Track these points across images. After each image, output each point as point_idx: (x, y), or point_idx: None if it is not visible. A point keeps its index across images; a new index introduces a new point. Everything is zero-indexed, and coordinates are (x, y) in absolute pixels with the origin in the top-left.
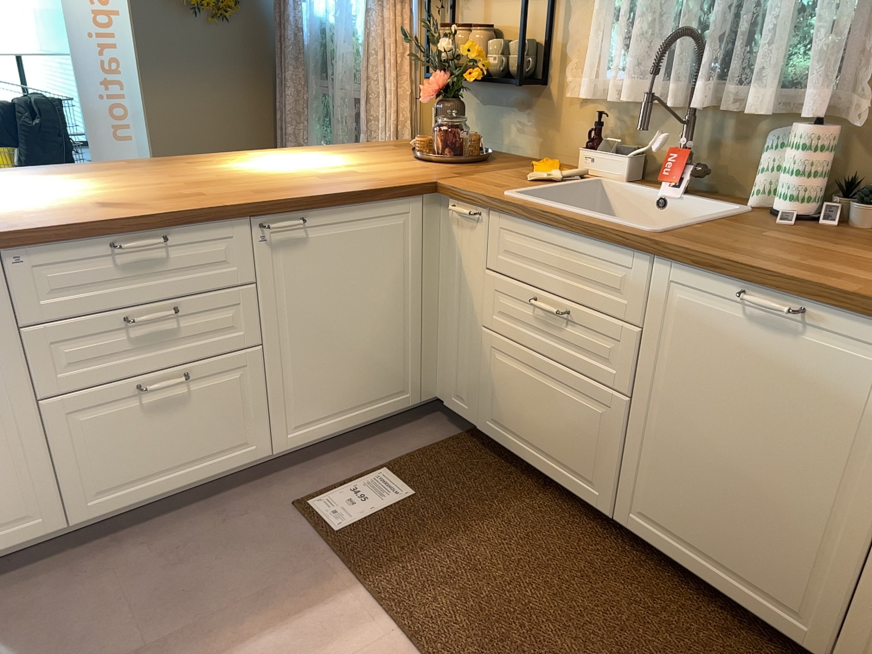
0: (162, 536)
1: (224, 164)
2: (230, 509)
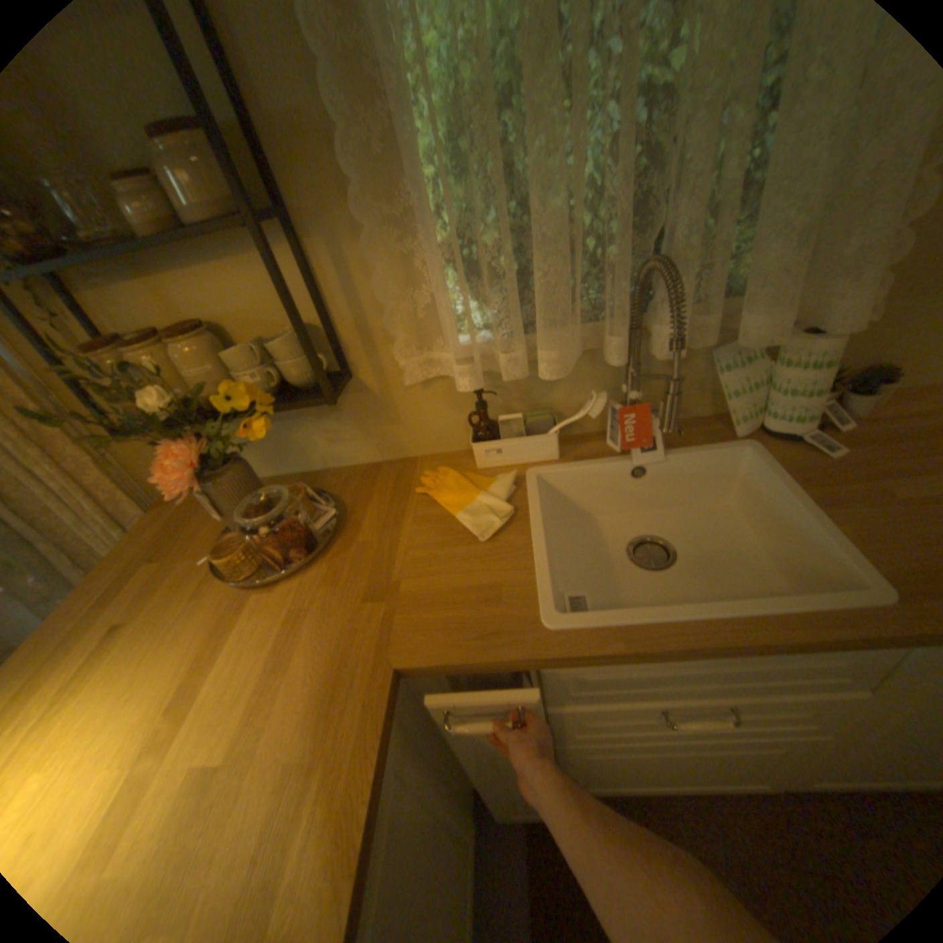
0: None
1: None
2: None
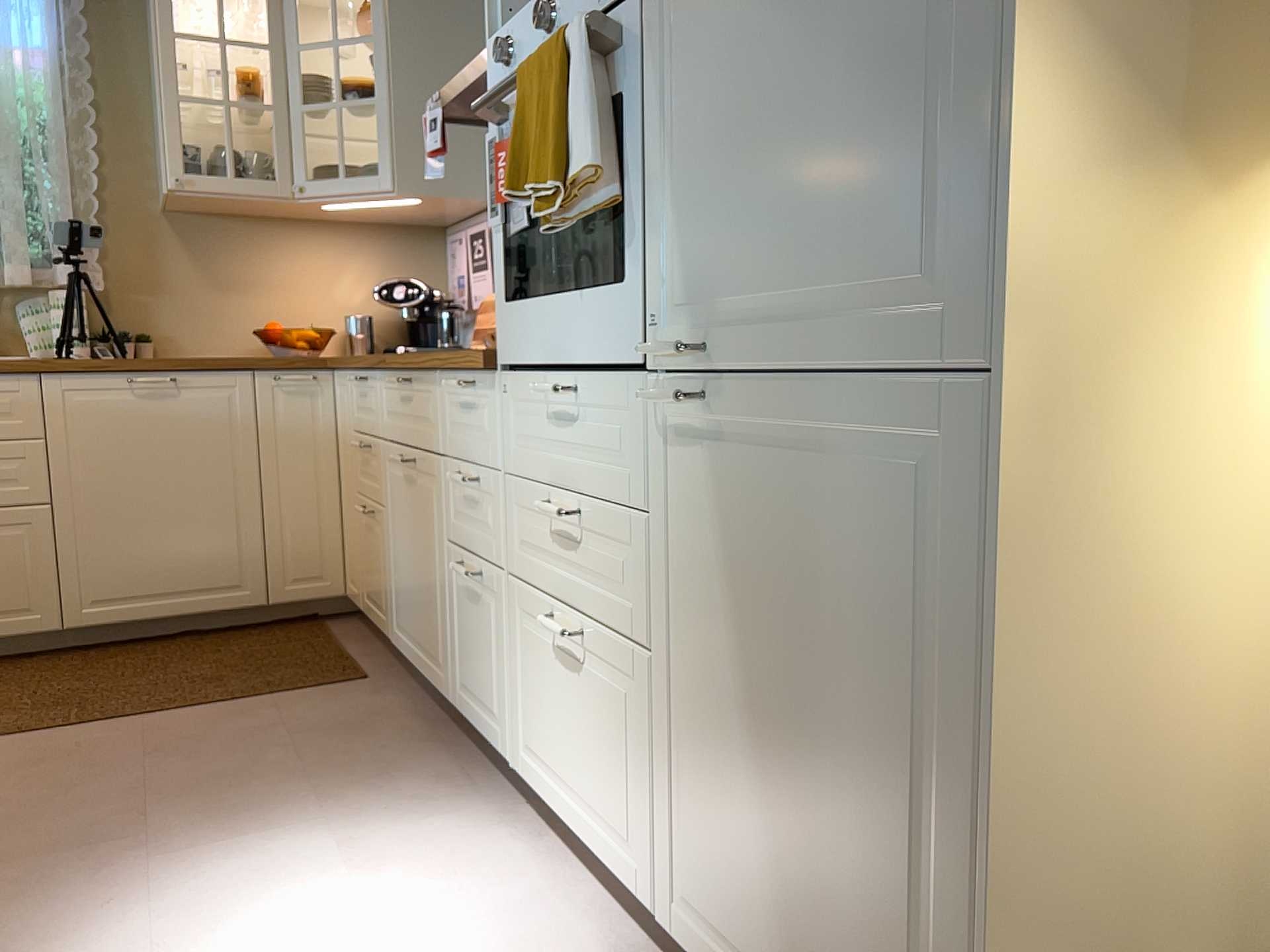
0: None
1: None
2: None
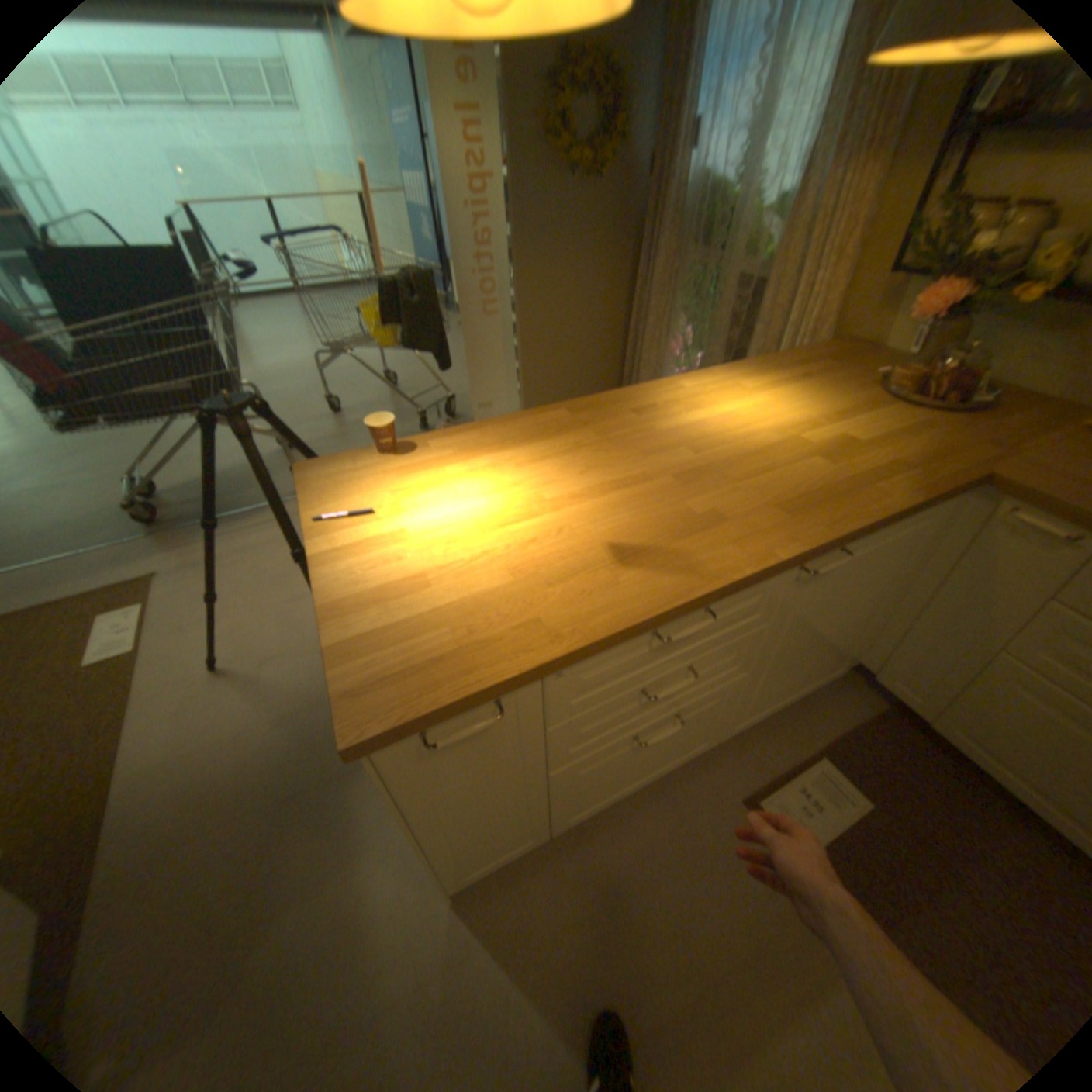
0: (626, 836)
1: (674, 413)
2: (682, 803)
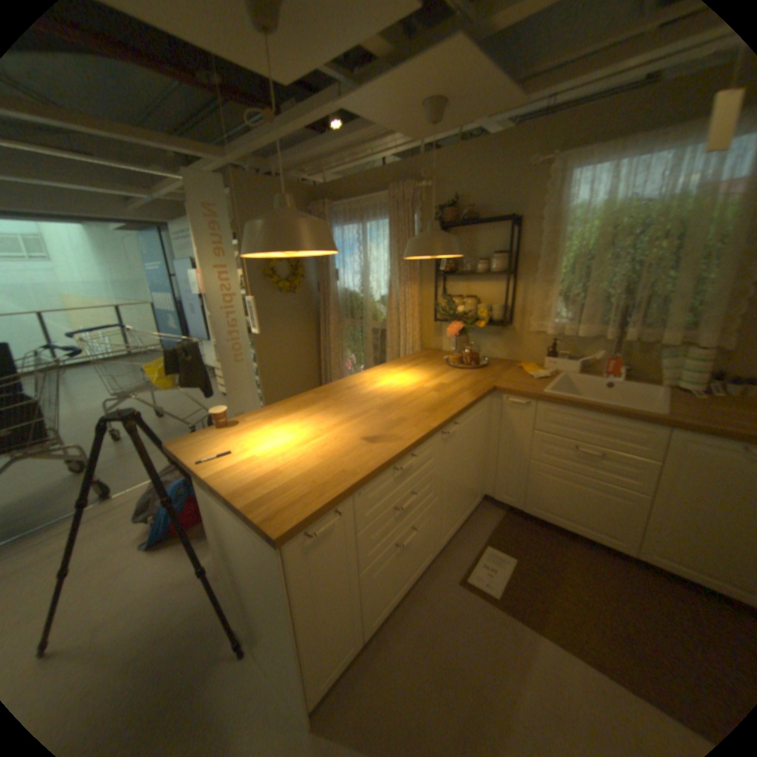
0: (406, 630)
1: (366, 386)
2: (429, 598)
